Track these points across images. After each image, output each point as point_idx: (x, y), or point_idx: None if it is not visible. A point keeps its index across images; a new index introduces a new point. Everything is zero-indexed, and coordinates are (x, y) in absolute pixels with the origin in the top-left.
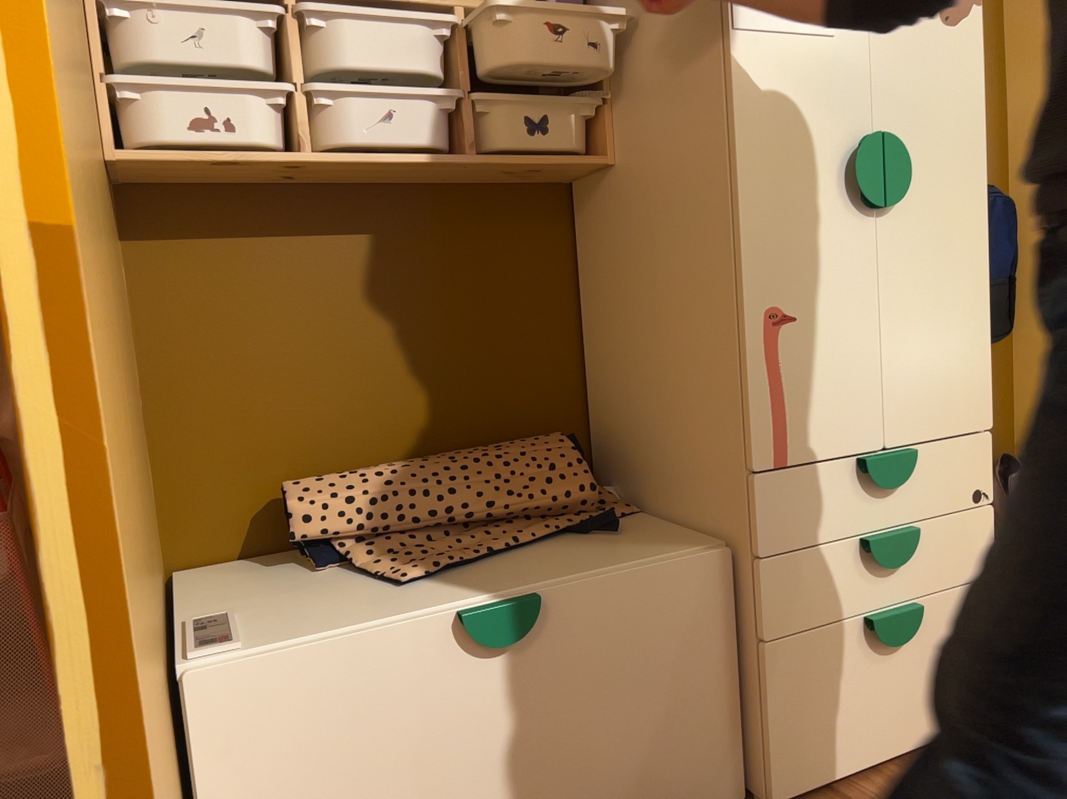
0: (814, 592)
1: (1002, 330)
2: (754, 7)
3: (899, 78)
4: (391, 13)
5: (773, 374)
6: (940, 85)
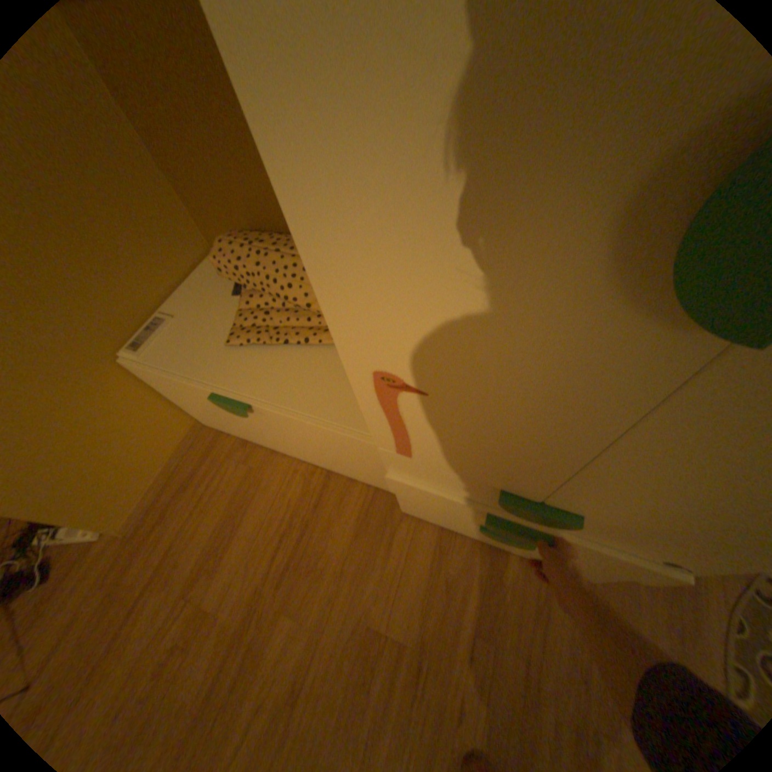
0: (434, 496)
1: None
2: None
3: None
4: None
5: (389, 412)
6: None
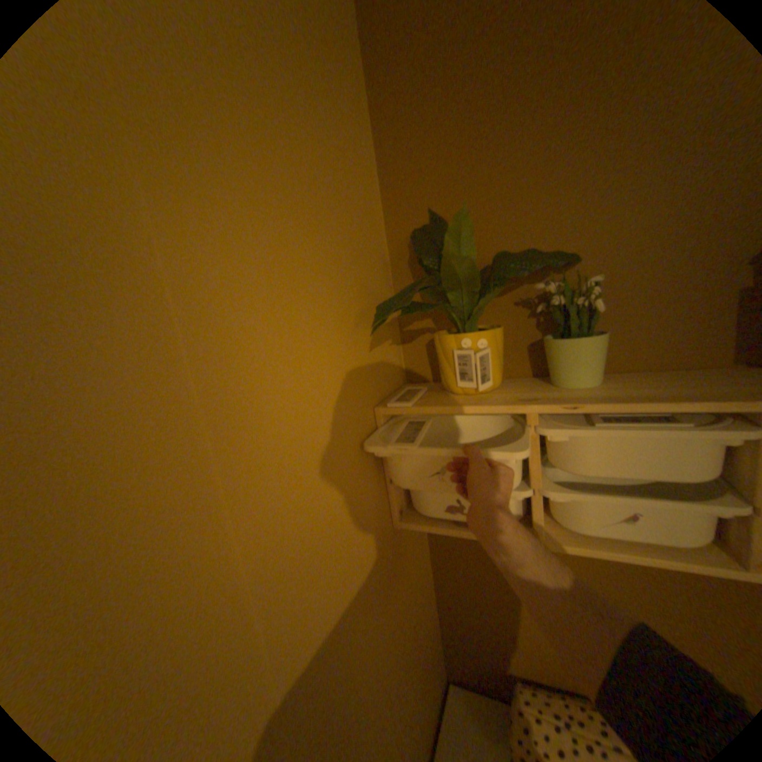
0: None
1: None
2: None
3: None
4: (652, 425)
5: None
6: None
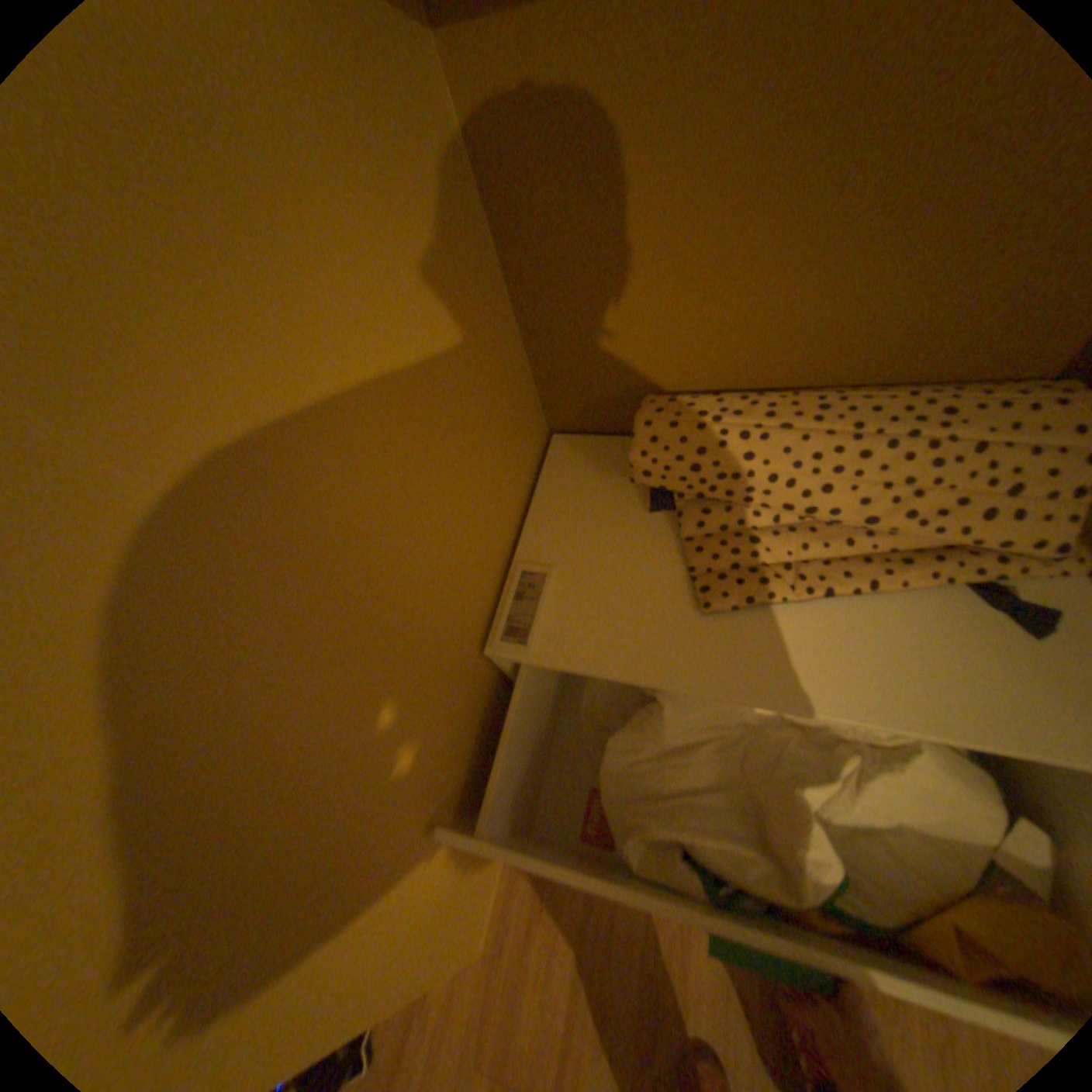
0: None
1: None
2: None
3: None
4: None
5: None
6: None
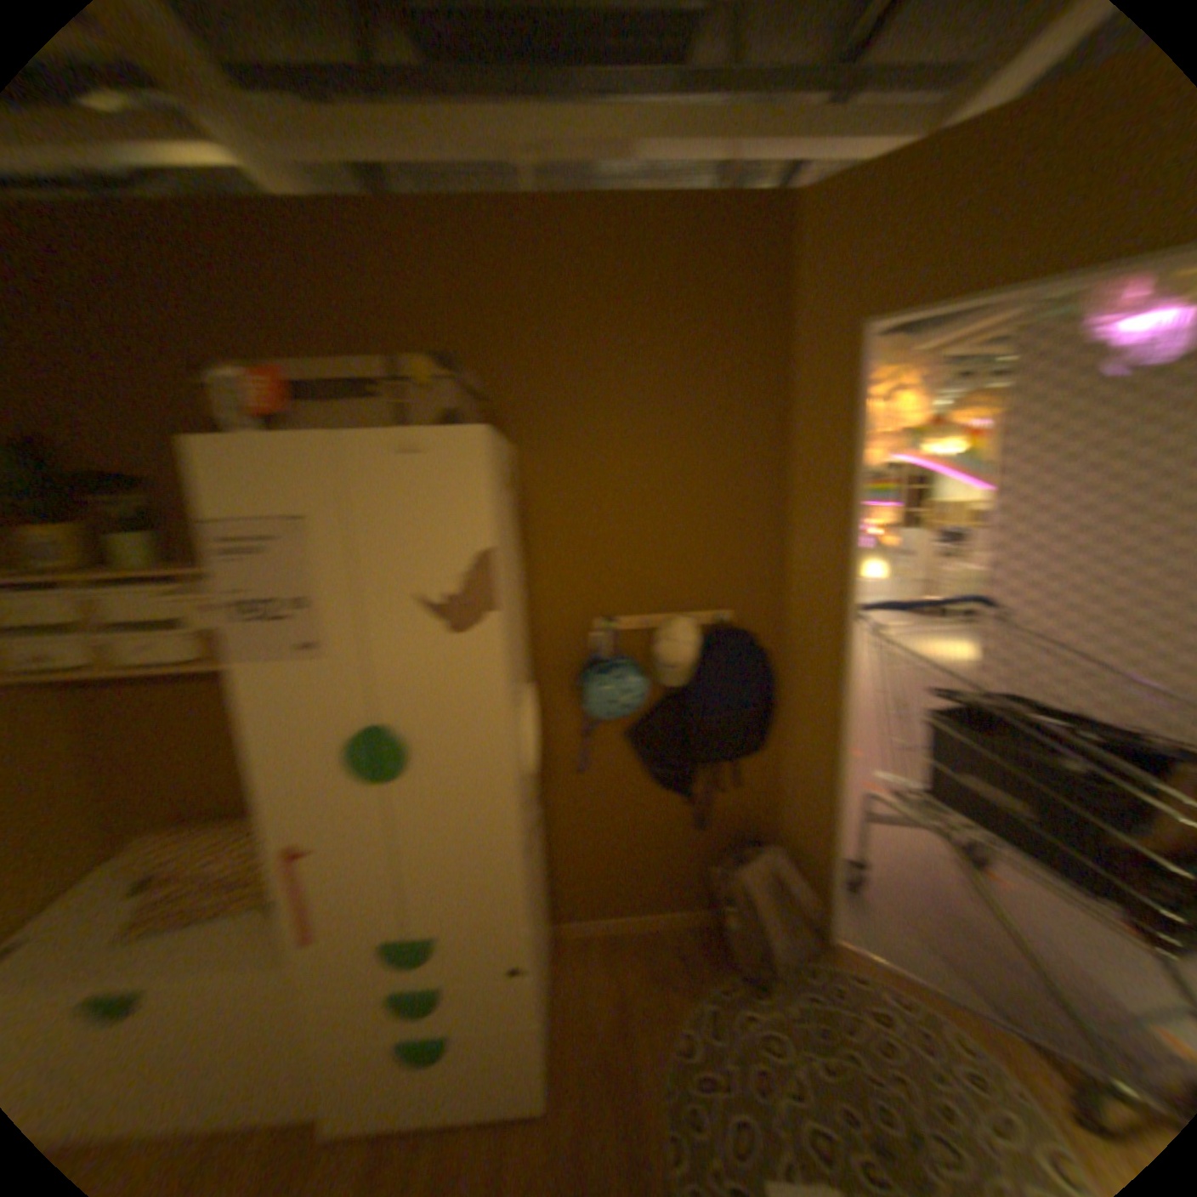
0: (338, 1027)
1: (748, 753)
2: (234, 648)
3: (394, 682)
4: (122, 588)
5: (283, 892)
6: (443, 682)
